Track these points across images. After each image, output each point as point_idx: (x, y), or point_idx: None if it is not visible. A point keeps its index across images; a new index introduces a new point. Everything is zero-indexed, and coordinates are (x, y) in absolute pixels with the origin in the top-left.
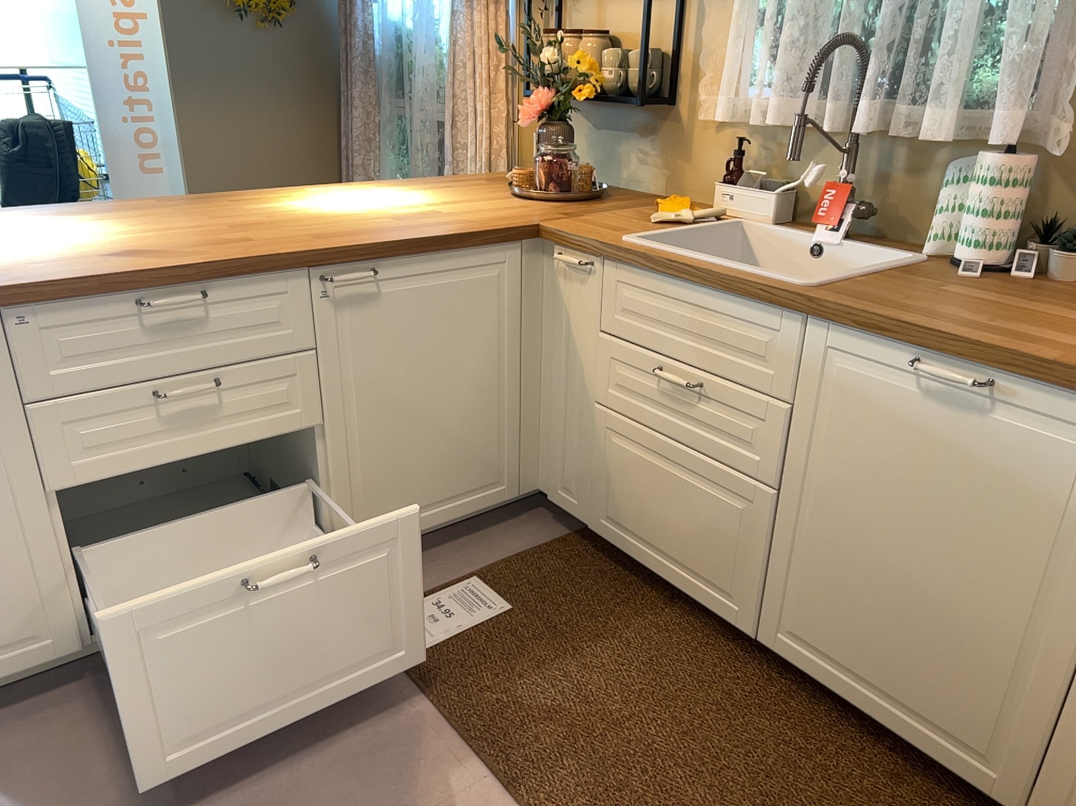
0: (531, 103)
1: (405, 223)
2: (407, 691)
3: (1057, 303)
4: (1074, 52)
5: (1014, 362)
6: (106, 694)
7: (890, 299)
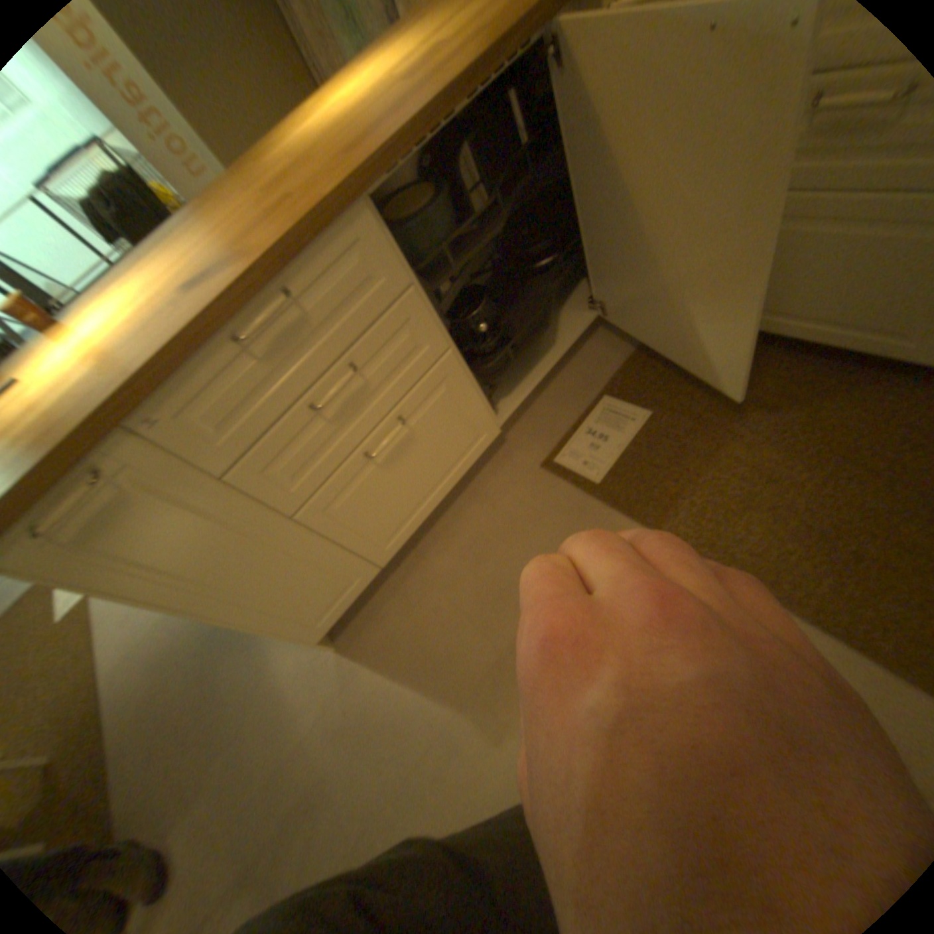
0: None
1: (419, 75)
2: (610, 517)
3: None
4: None
5: None
6: (408, 583)
7: None
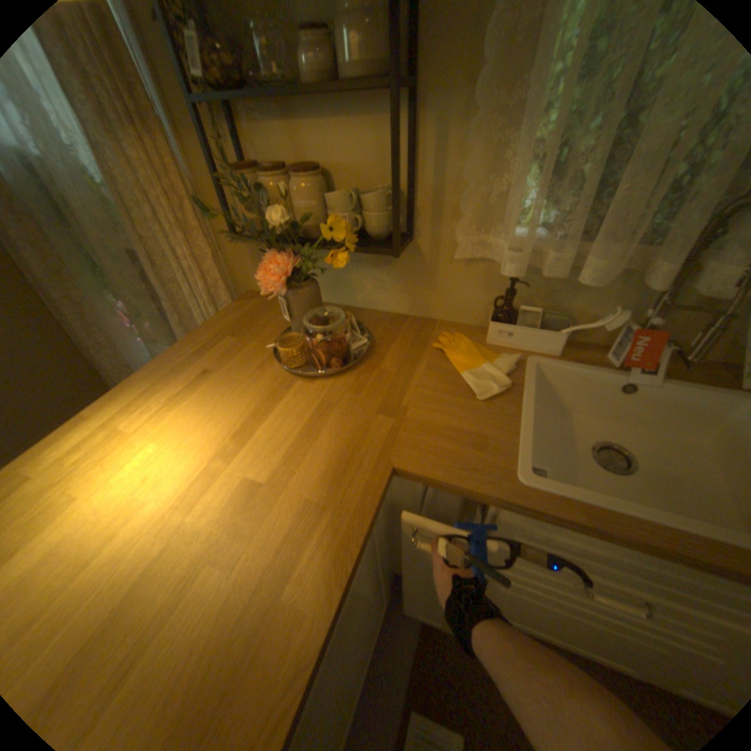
0: (273, 270)
1: (243, 579)
2: None
3: None
4: None
5: None
6: None
7: None
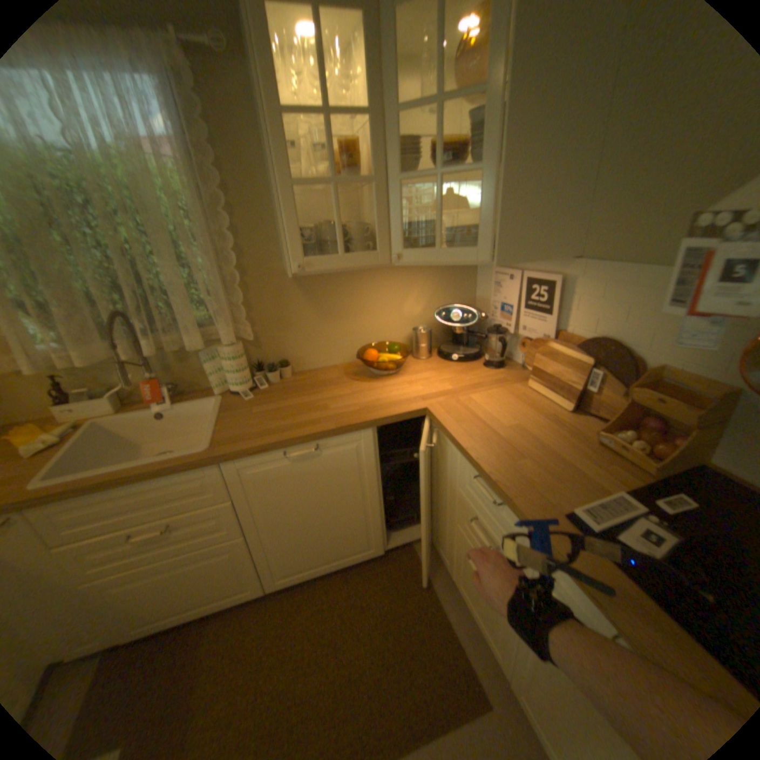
0: None
1: None
2: None
3: (292, 395)
4: (233, 297)
5: (323, 435)
6: None
7: (247, 432)
